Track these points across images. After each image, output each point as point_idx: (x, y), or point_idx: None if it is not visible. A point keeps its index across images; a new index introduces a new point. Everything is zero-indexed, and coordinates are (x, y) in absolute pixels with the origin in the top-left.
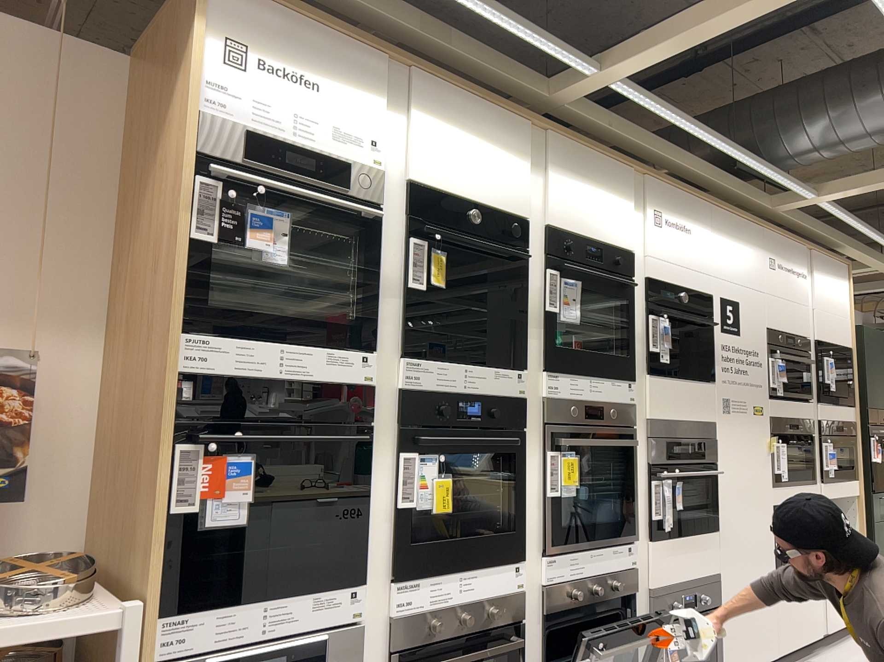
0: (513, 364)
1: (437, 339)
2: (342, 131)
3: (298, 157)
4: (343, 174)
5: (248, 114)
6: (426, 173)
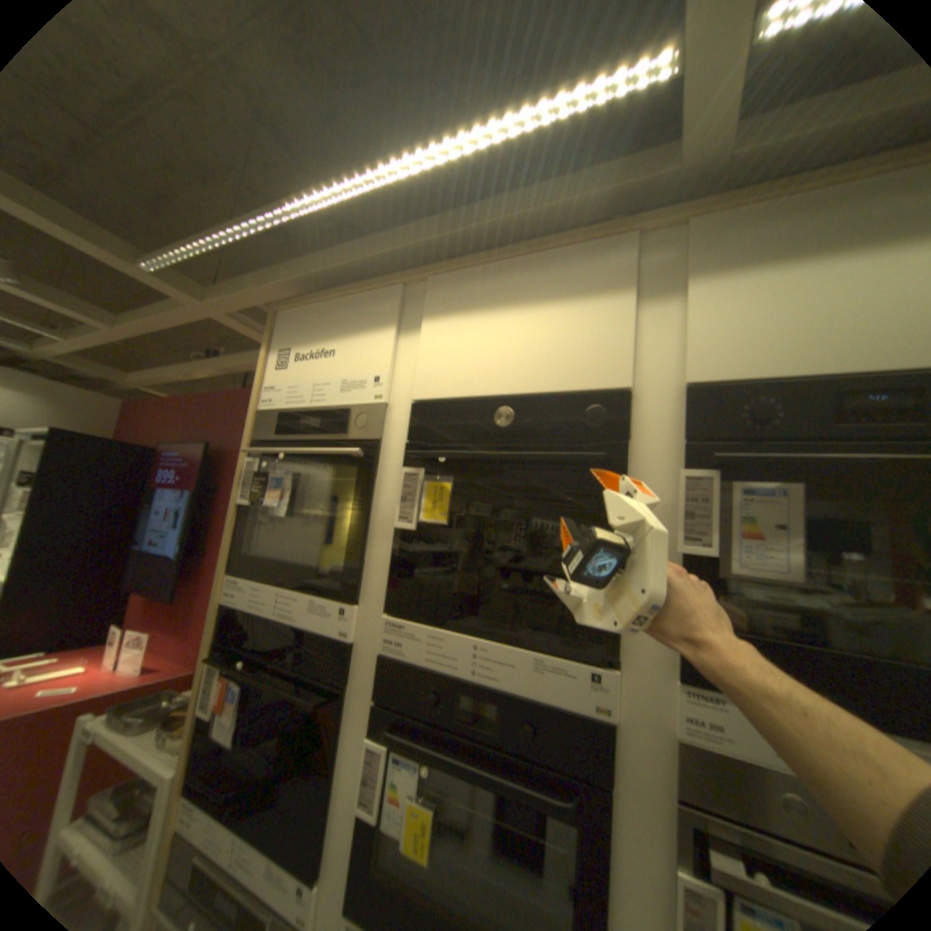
0: (596, 655)
1: (435, 595)
2: (344, 373)
3: (304, 414)
4: (338, 416)
5: (277, 394)
6: (432, 378)
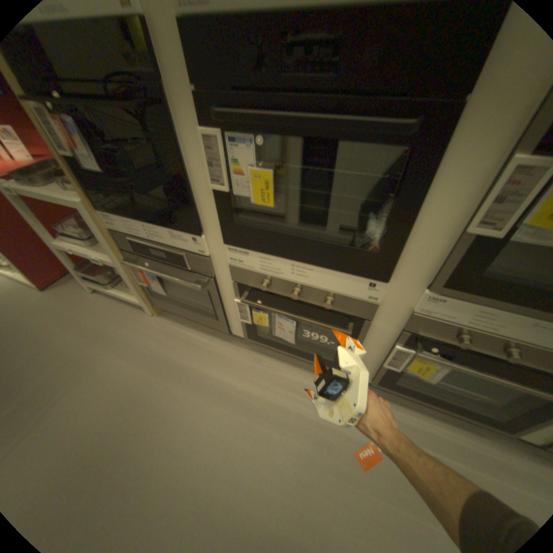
0: None
1: None
2: None
3: None
4: None
5: None
6: None
